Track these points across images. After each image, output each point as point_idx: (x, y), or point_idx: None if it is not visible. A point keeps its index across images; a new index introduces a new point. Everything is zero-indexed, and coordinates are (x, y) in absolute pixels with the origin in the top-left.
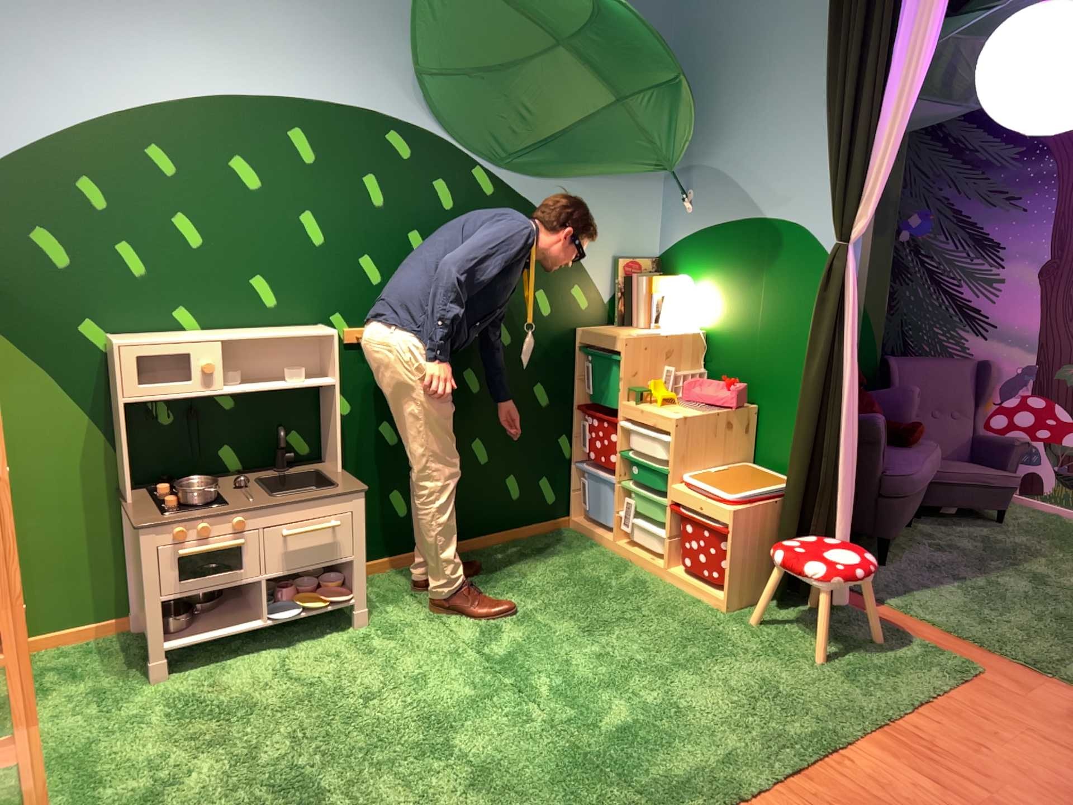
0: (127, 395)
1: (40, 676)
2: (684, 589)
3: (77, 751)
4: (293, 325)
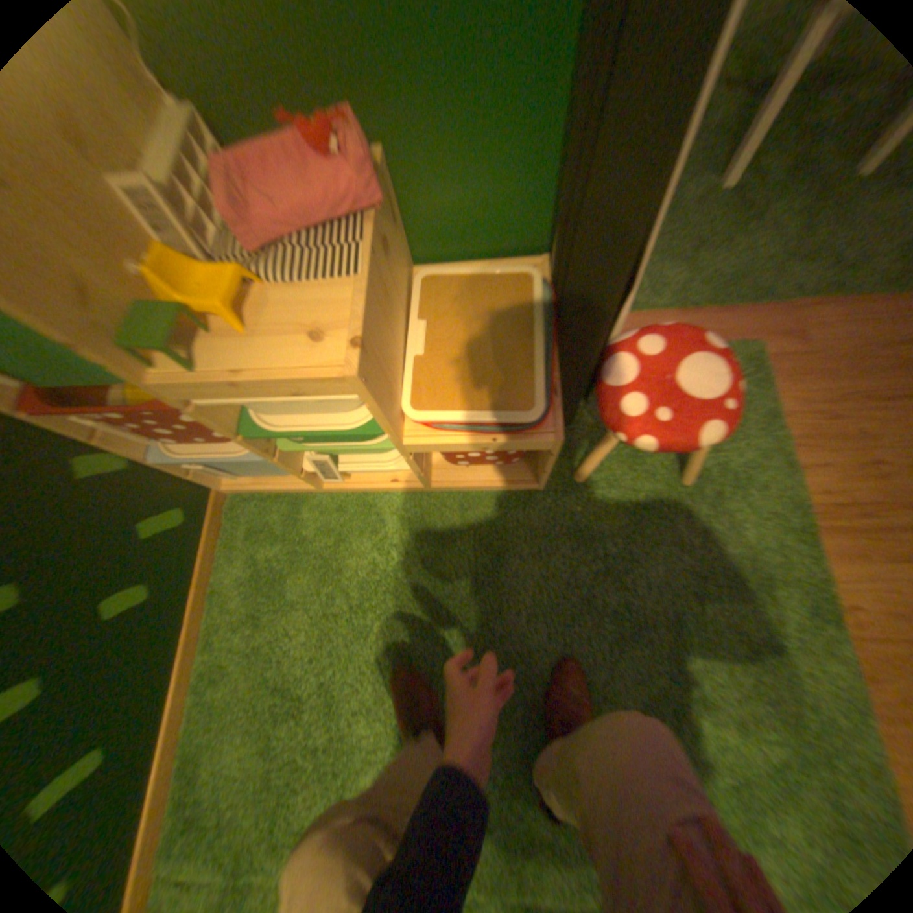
0: None
1: None
2: (469, 490)
3: None
4: None
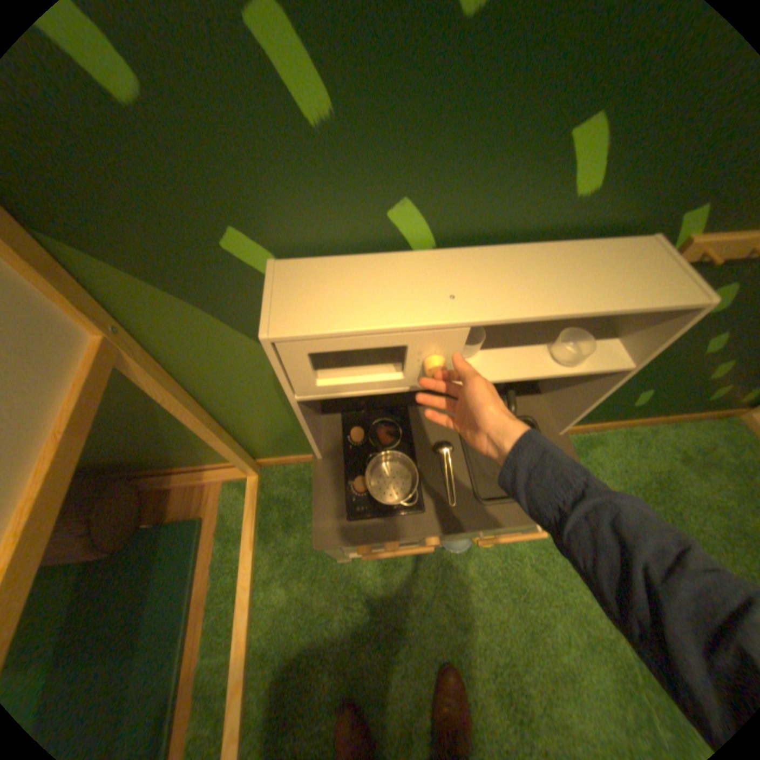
0: (302, 395)
1: (266, 508)
2: None
3: (275, 652)
4: (607, 237)
